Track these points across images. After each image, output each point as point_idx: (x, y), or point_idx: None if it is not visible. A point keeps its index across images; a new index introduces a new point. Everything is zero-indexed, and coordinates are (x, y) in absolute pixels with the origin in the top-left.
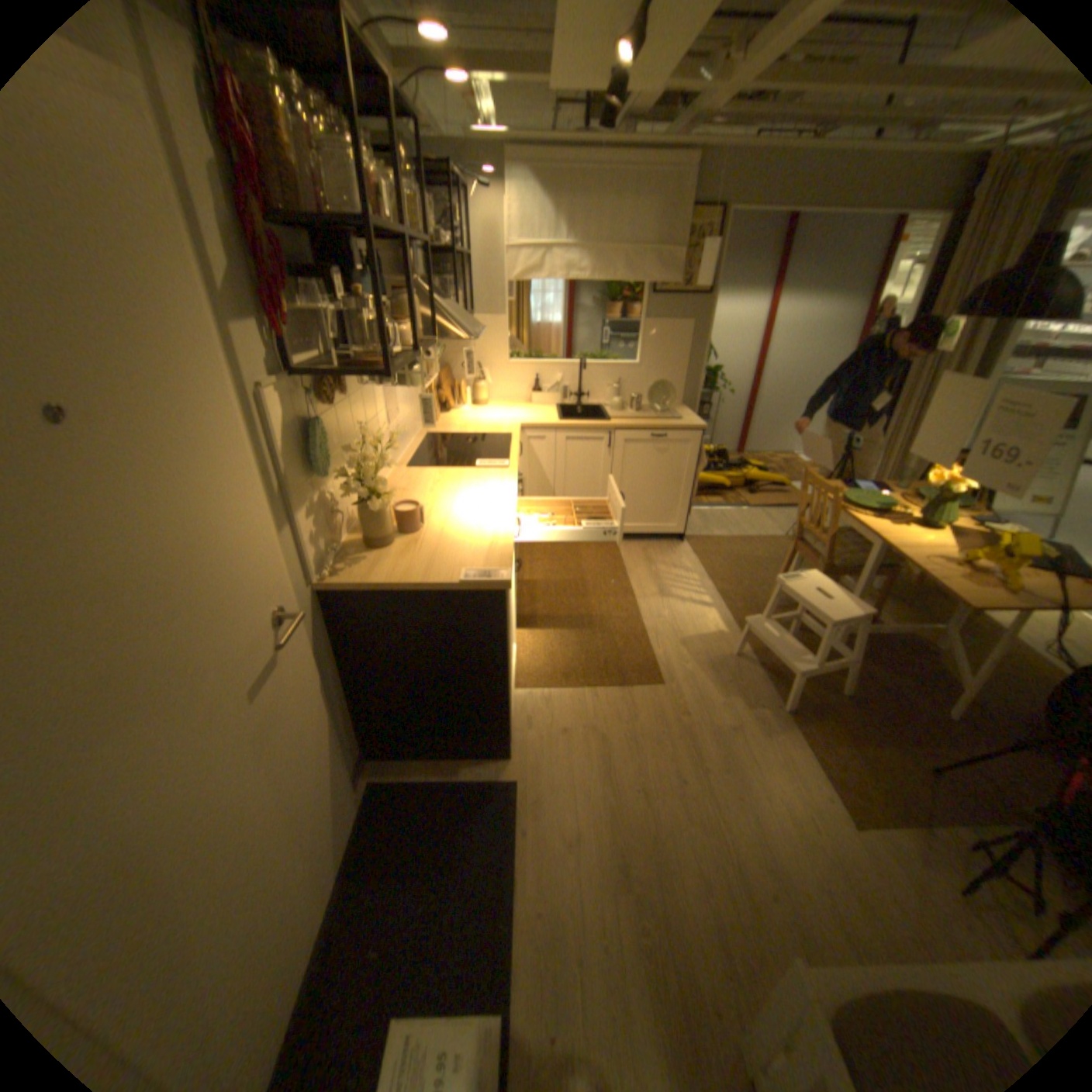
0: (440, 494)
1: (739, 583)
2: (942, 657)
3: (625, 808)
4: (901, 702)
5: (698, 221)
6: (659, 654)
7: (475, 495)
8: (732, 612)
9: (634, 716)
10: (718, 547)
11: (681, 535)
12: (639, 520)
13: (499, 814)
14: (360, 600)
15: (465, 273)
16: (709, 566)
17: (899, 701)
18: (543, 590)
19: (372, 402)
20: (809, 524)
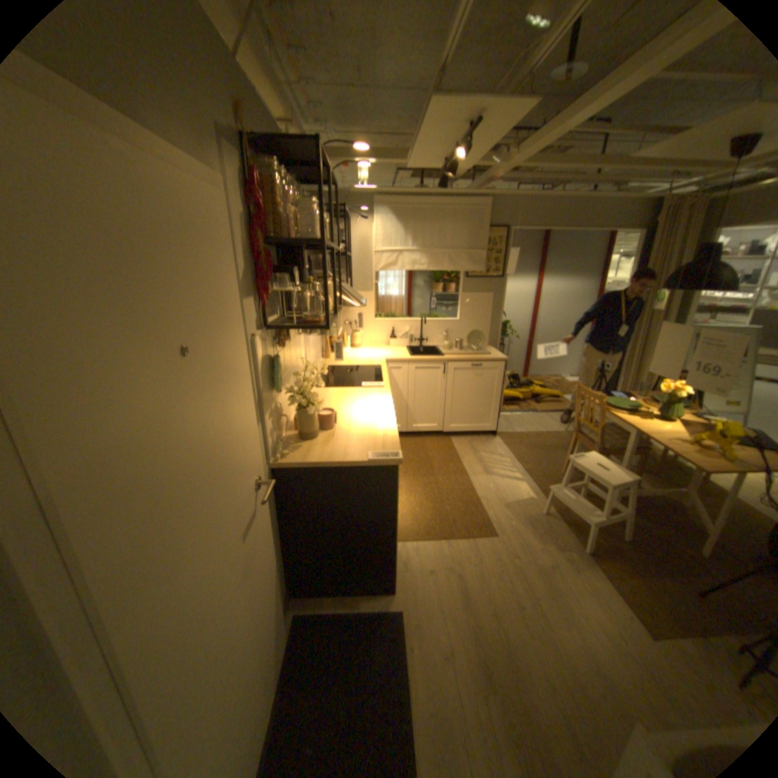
0: (342, 404)
1: (539, 464)
2: (688, 512)
3: (483, 629)
4: (666, 545)
5: (490, 235)
6: (491, 515)
7: (365, 404)
8: (538, 484)
9: (480, 560)
10: (521, 440)
11: (494, 432)
12: (465, 422)
13: (392, 636)
14: (299, 474)
15: (350, 267)
16: (516, 452)
17: (664, 544)
18: (403, 471)
19: (299, 346)
20: (584, 421)
